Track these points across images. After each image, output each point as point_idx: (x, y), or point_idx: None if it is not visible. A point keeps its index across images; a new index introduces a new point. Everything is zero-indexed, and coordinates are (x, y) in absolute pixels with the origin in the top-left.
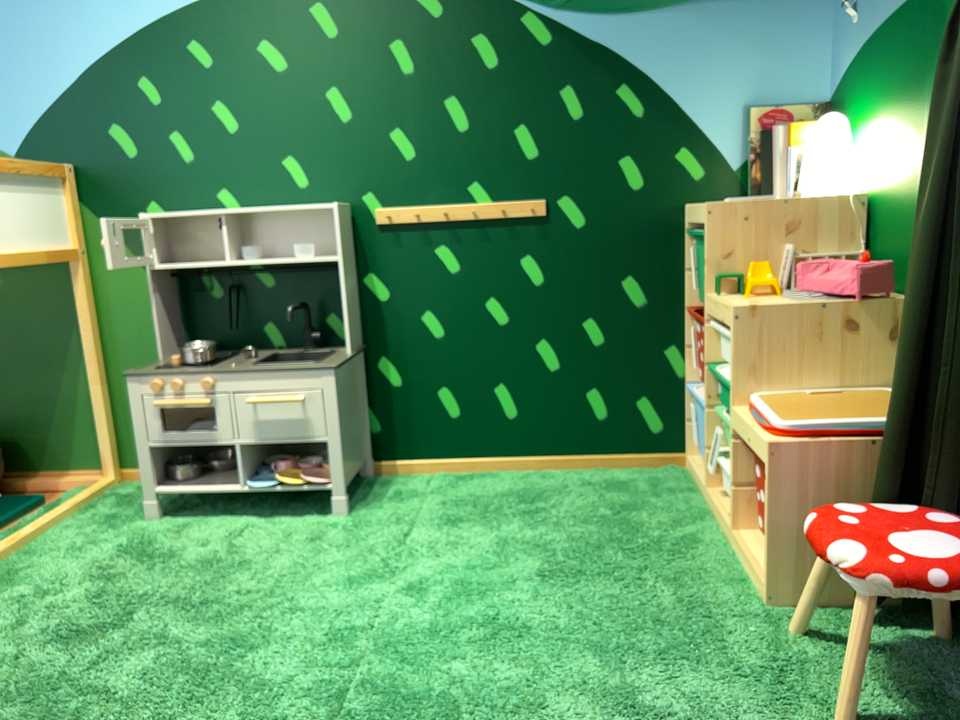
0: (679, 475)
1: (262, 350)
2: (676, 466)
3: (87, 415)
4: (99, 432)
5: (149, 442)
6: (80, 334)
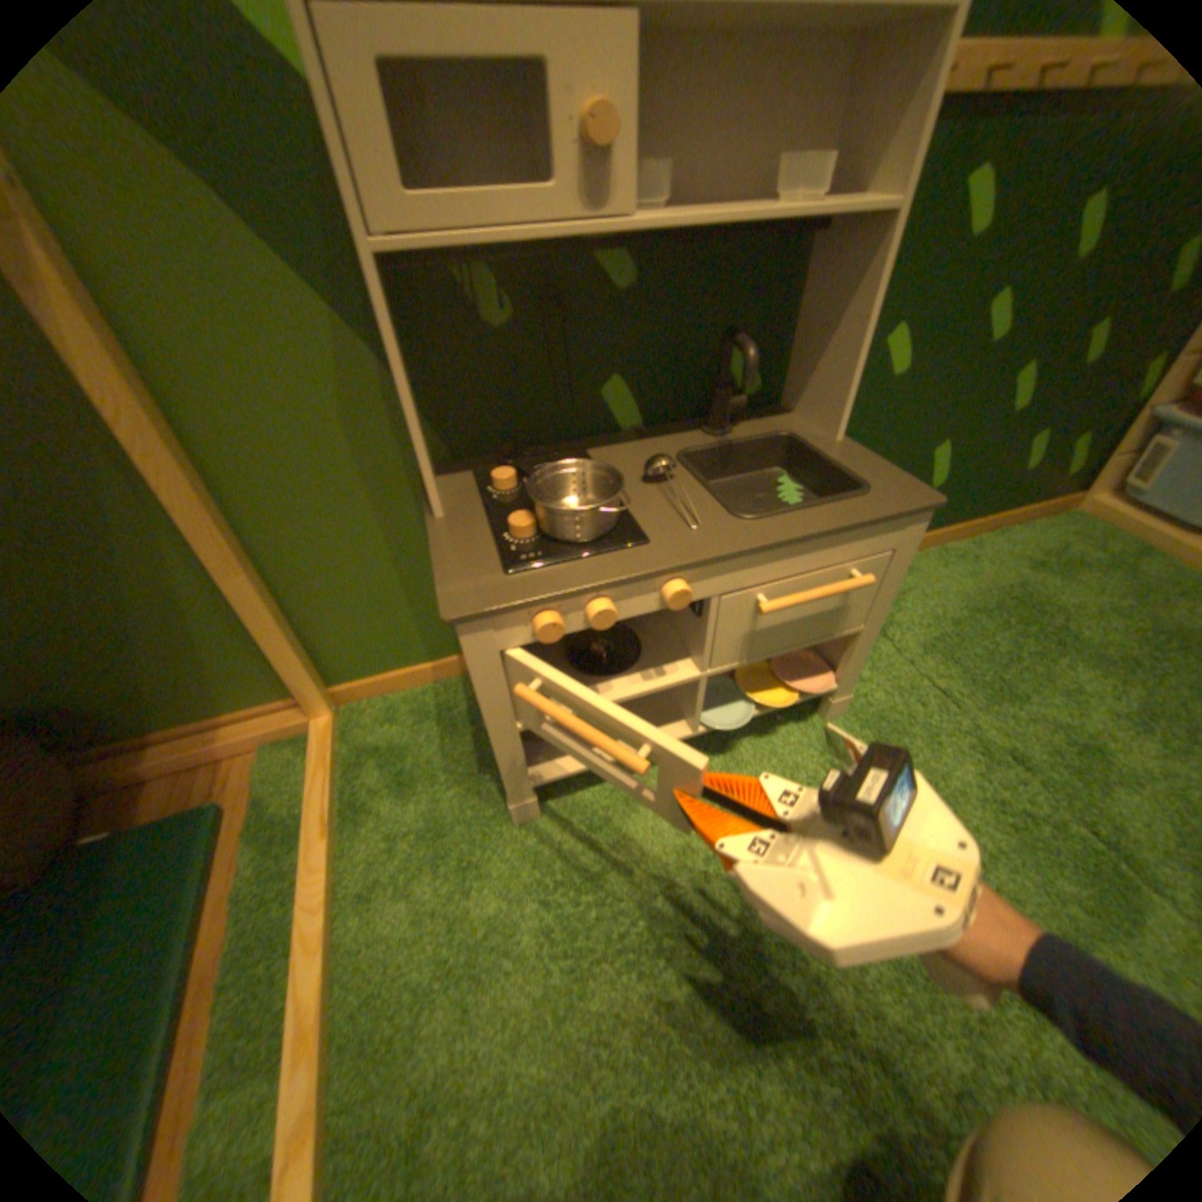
0: (1099, 527)
1: (620, 445)
2: (1076, 512)
3: (224, 626)
4: (279, 657)
5: (526, 724)
6: (132, 462)
